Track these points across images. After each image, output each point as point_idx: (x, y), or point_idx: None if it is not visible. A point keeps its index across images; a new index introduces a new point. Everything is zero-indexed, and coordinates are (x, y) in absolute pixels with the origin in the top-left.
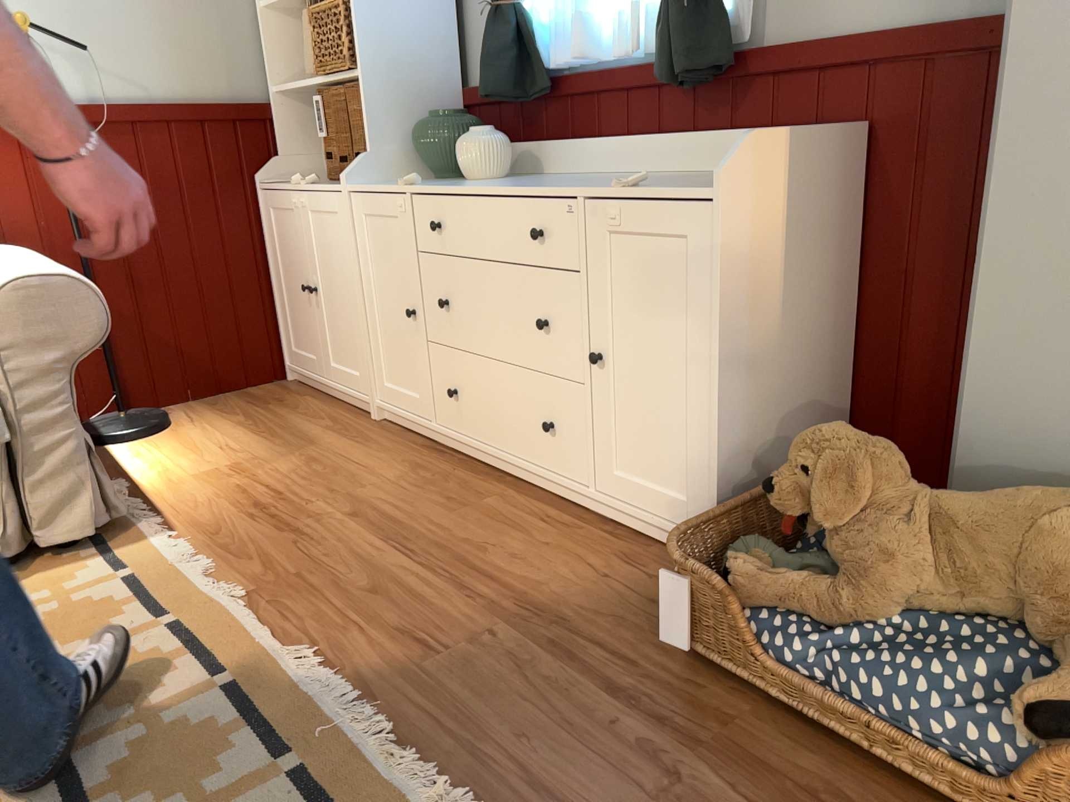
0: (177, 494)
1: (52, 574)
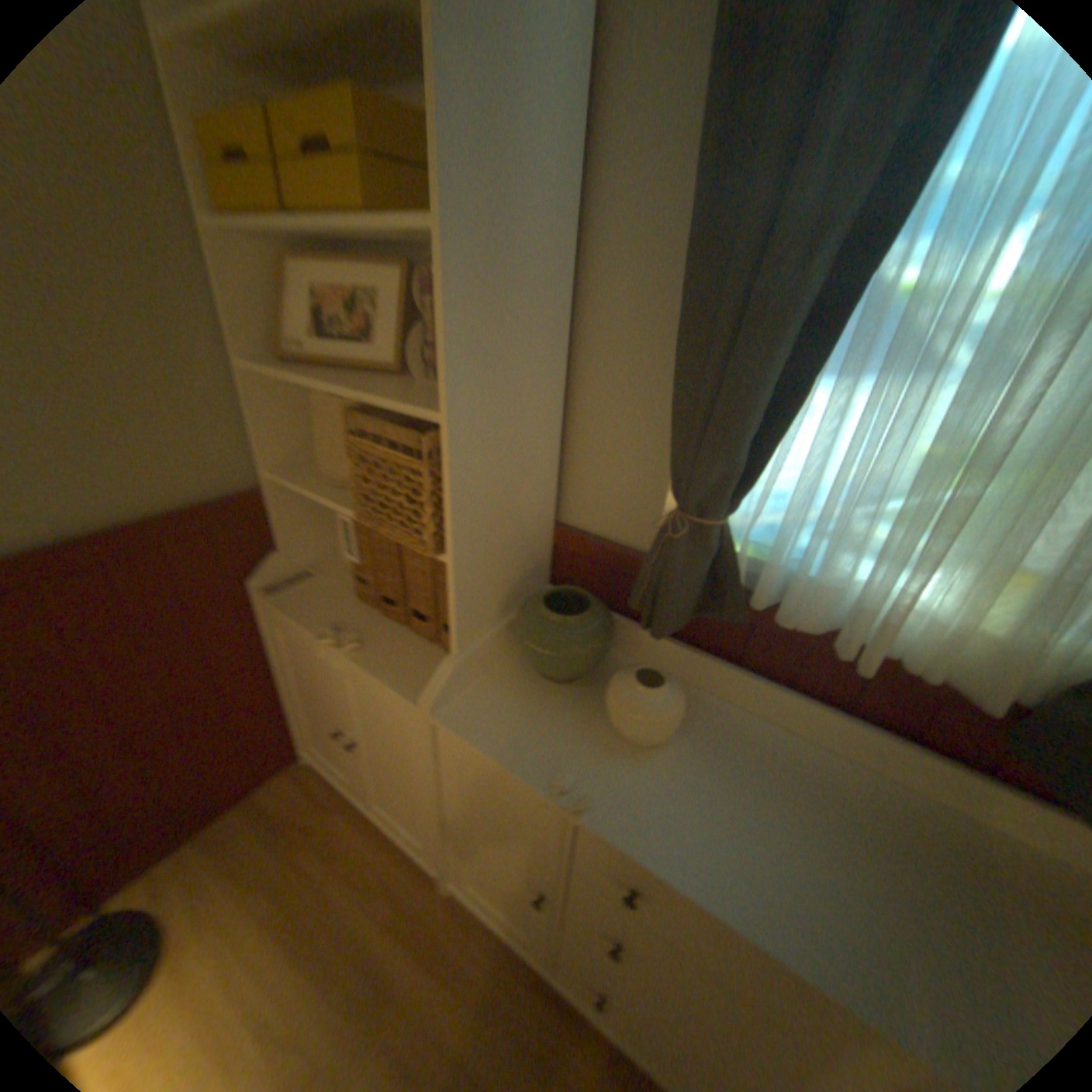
0: None
1: None
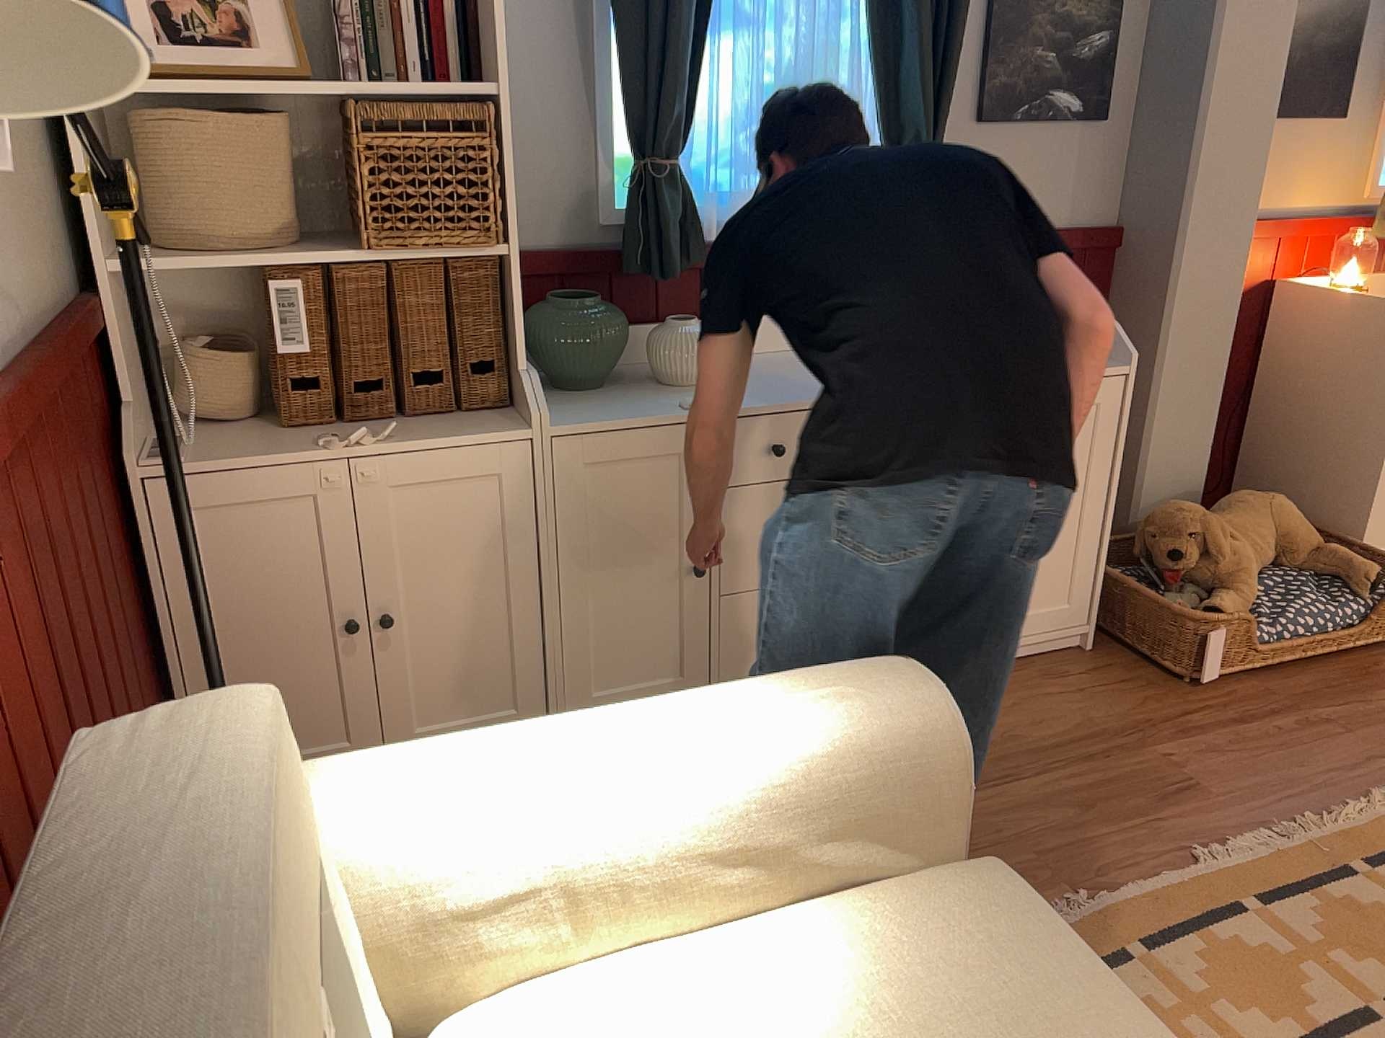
0: None
1: None
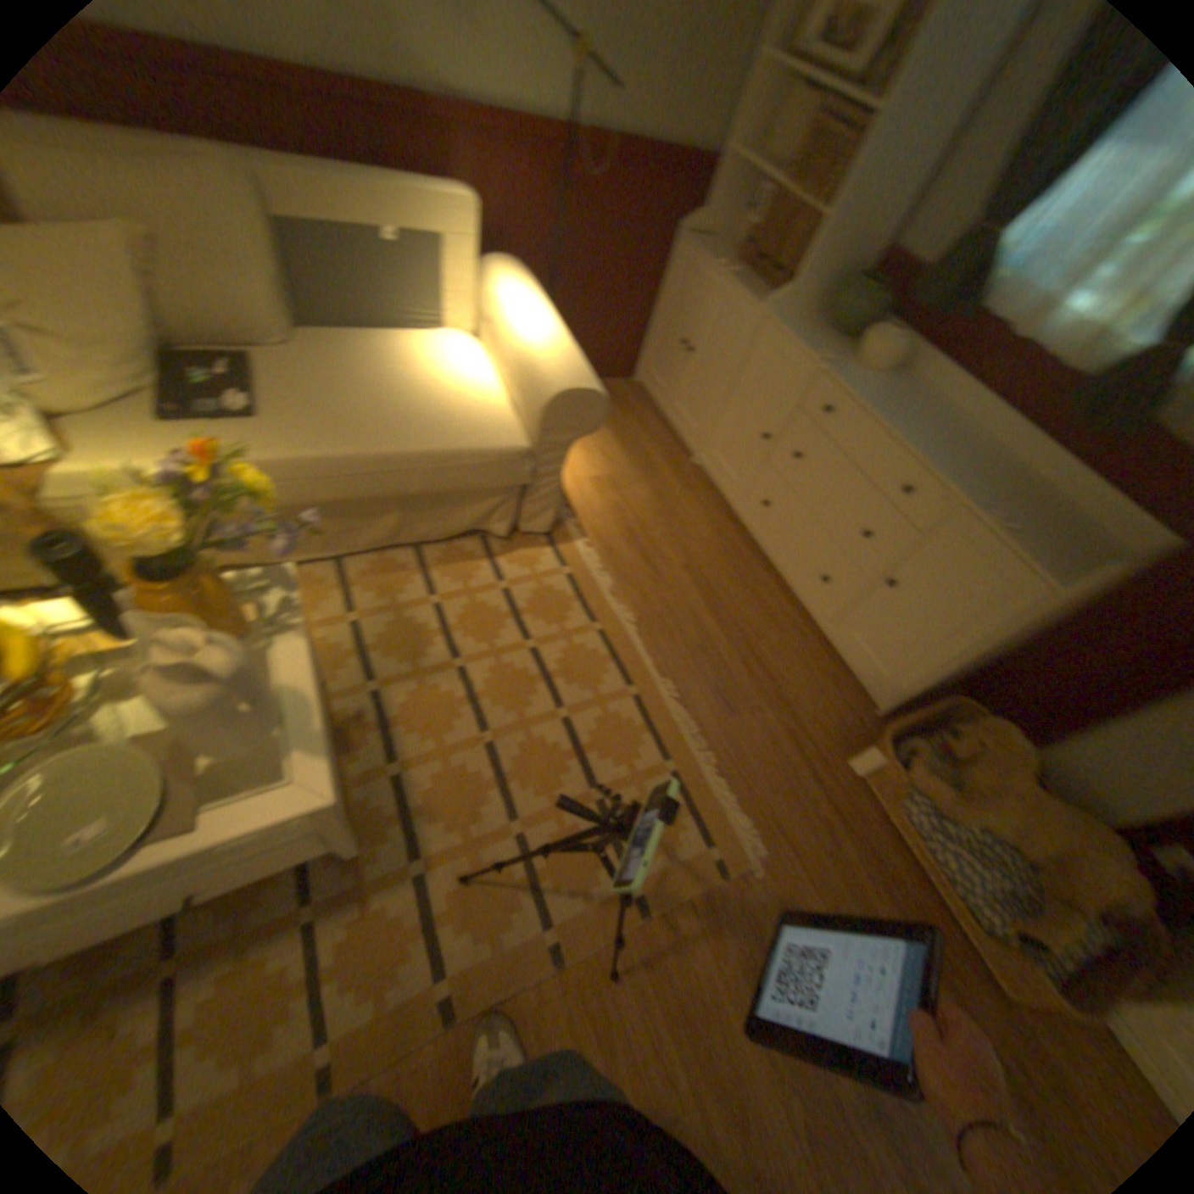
0: (582, 498)
1: (527, 555)
